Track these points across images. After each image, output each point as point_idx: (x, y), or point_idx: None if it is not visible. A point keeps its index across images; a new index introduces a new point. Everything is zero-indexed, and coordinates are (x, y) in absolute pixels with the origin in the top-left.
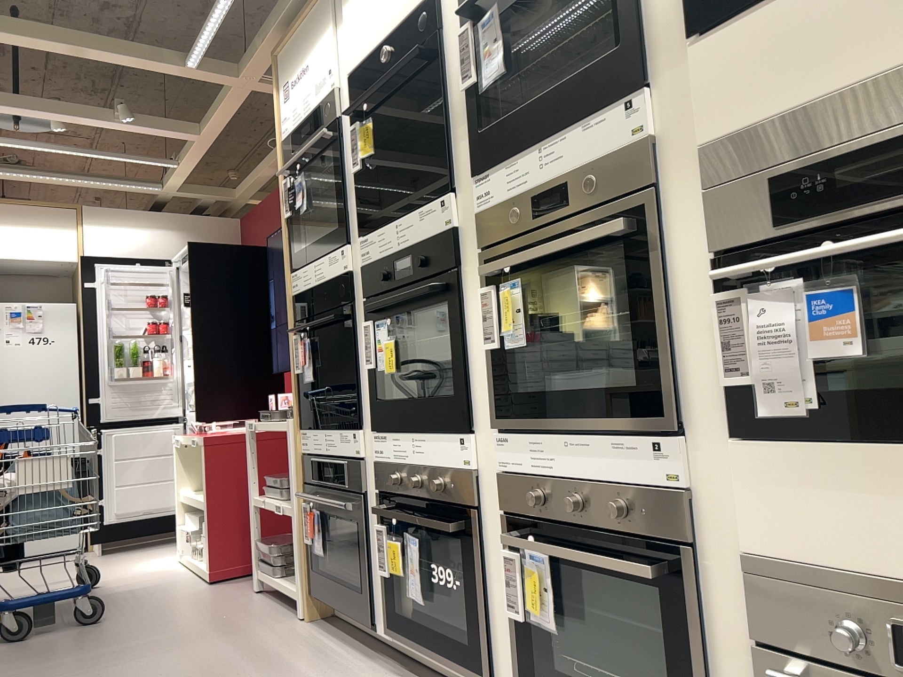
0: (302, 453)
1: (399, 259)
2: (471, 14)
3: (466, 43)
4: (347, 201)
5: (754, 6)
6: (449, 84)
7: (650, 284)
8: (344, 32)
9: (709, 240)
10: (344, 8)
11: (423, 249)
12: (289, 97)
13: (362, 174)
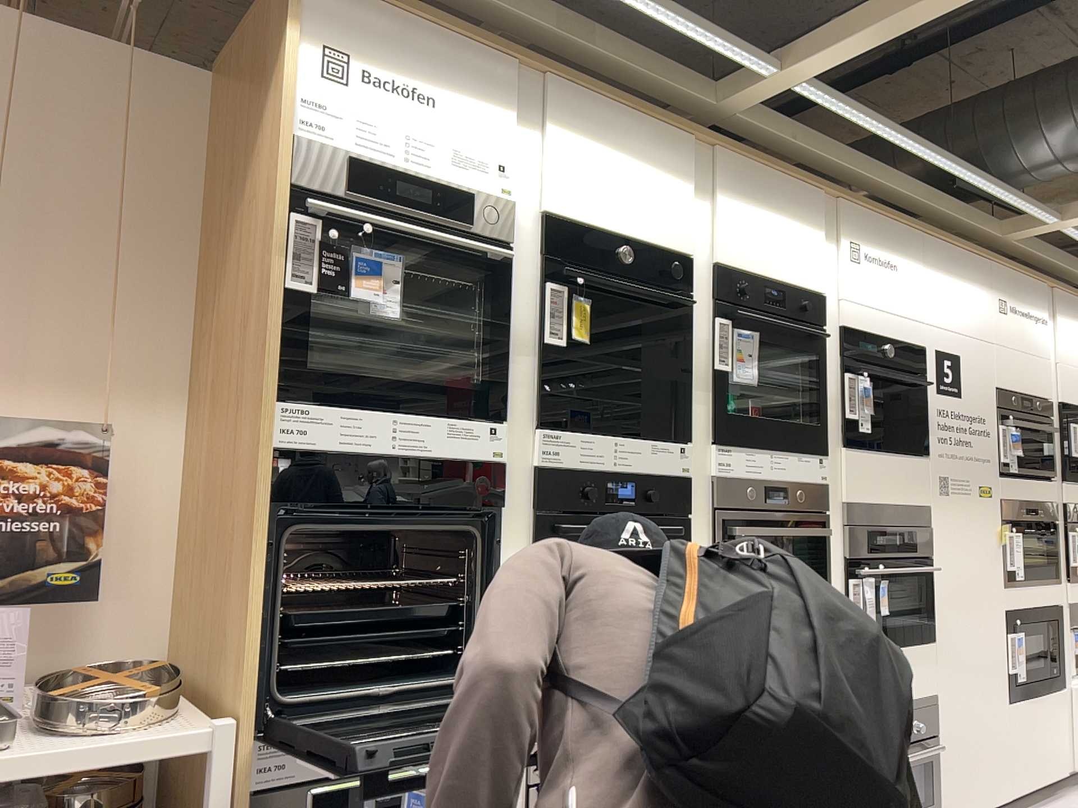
0: (258, 788)
1: (614, 483)
2: (739, 321)
3: (728, 335)
4: (509, 364)
5: (862, 449)
6: (692, 346)
7: (825, 568)
8: (551, 156)
9: (848, 551)
10: (548, 123)
11: (656, 487)
12: (353, 88)
13: (555, 351)
